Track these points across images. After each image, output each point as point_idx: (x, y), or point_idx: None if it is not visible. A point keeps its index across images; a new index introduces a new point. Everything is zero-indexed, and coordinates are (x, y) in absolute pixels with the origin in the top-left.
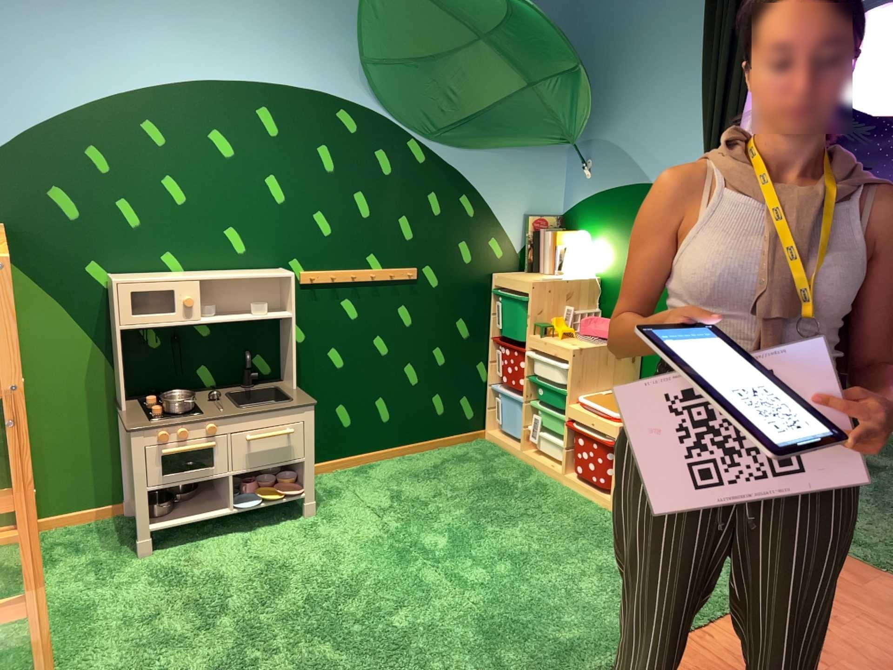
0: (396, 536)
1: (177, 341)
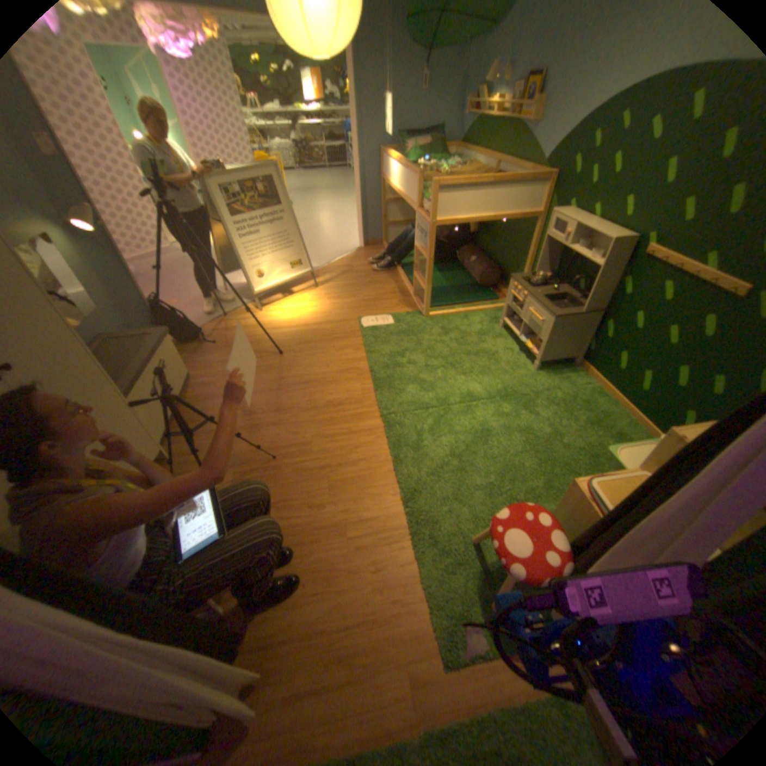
0: (506, 395)
1: (575, 256)
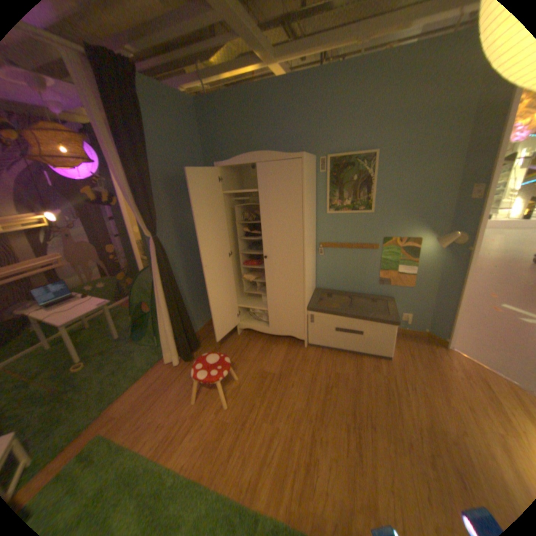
0: None
1: None
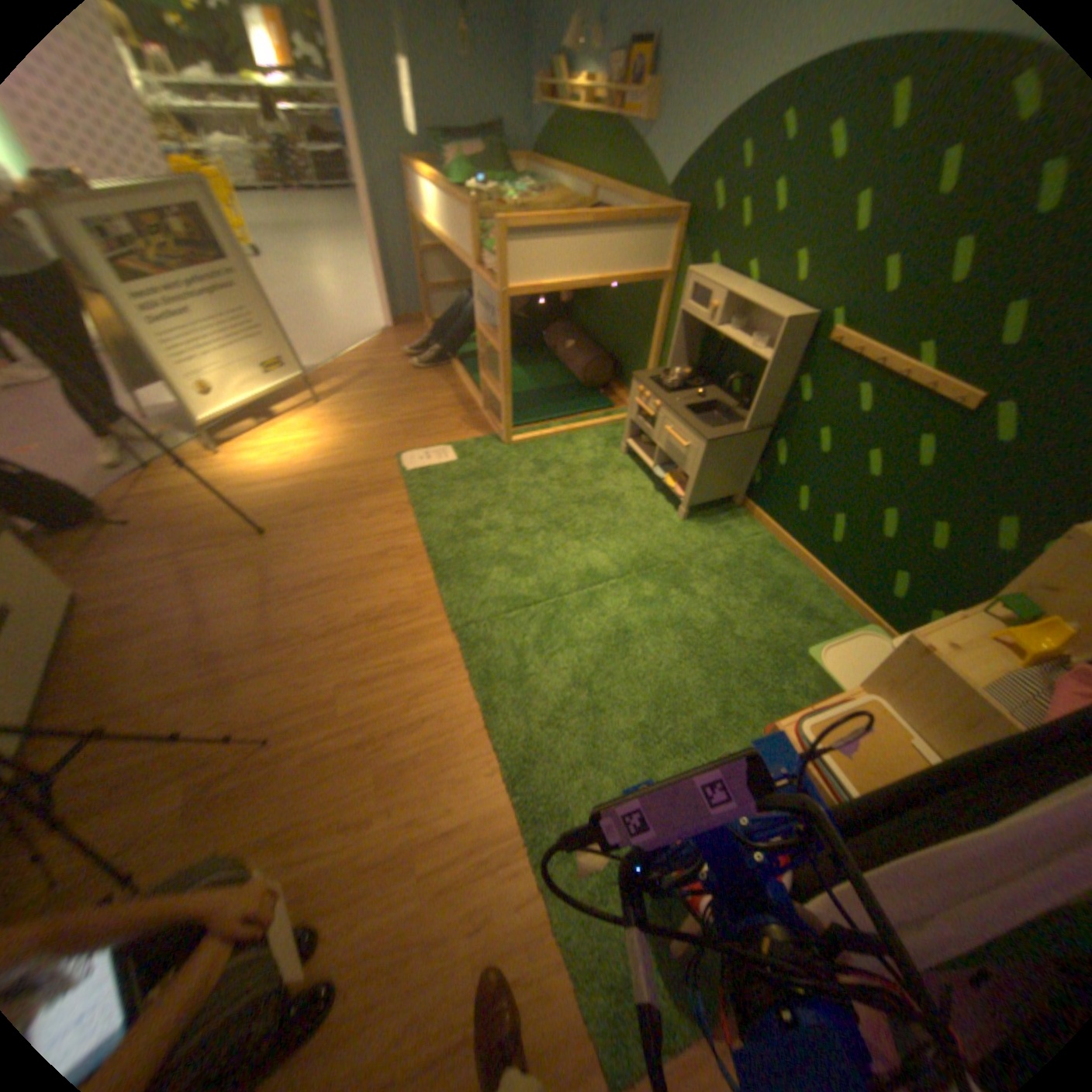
0: (646, 567)
1: (725, 343)
